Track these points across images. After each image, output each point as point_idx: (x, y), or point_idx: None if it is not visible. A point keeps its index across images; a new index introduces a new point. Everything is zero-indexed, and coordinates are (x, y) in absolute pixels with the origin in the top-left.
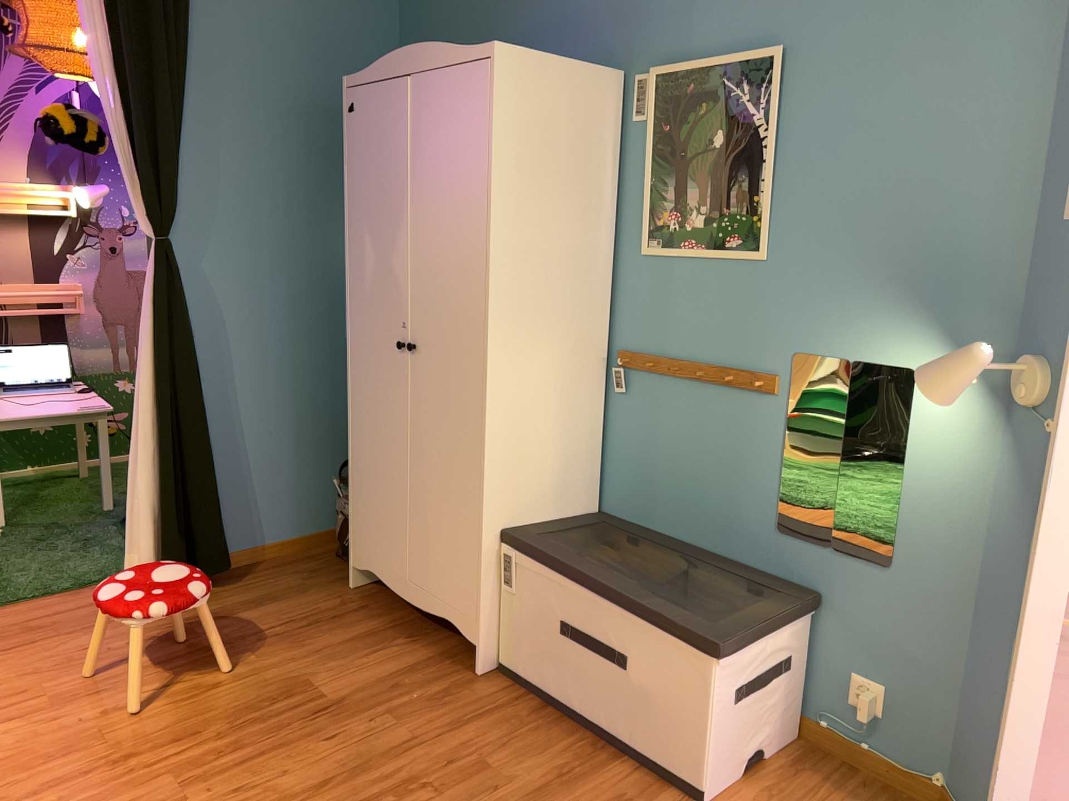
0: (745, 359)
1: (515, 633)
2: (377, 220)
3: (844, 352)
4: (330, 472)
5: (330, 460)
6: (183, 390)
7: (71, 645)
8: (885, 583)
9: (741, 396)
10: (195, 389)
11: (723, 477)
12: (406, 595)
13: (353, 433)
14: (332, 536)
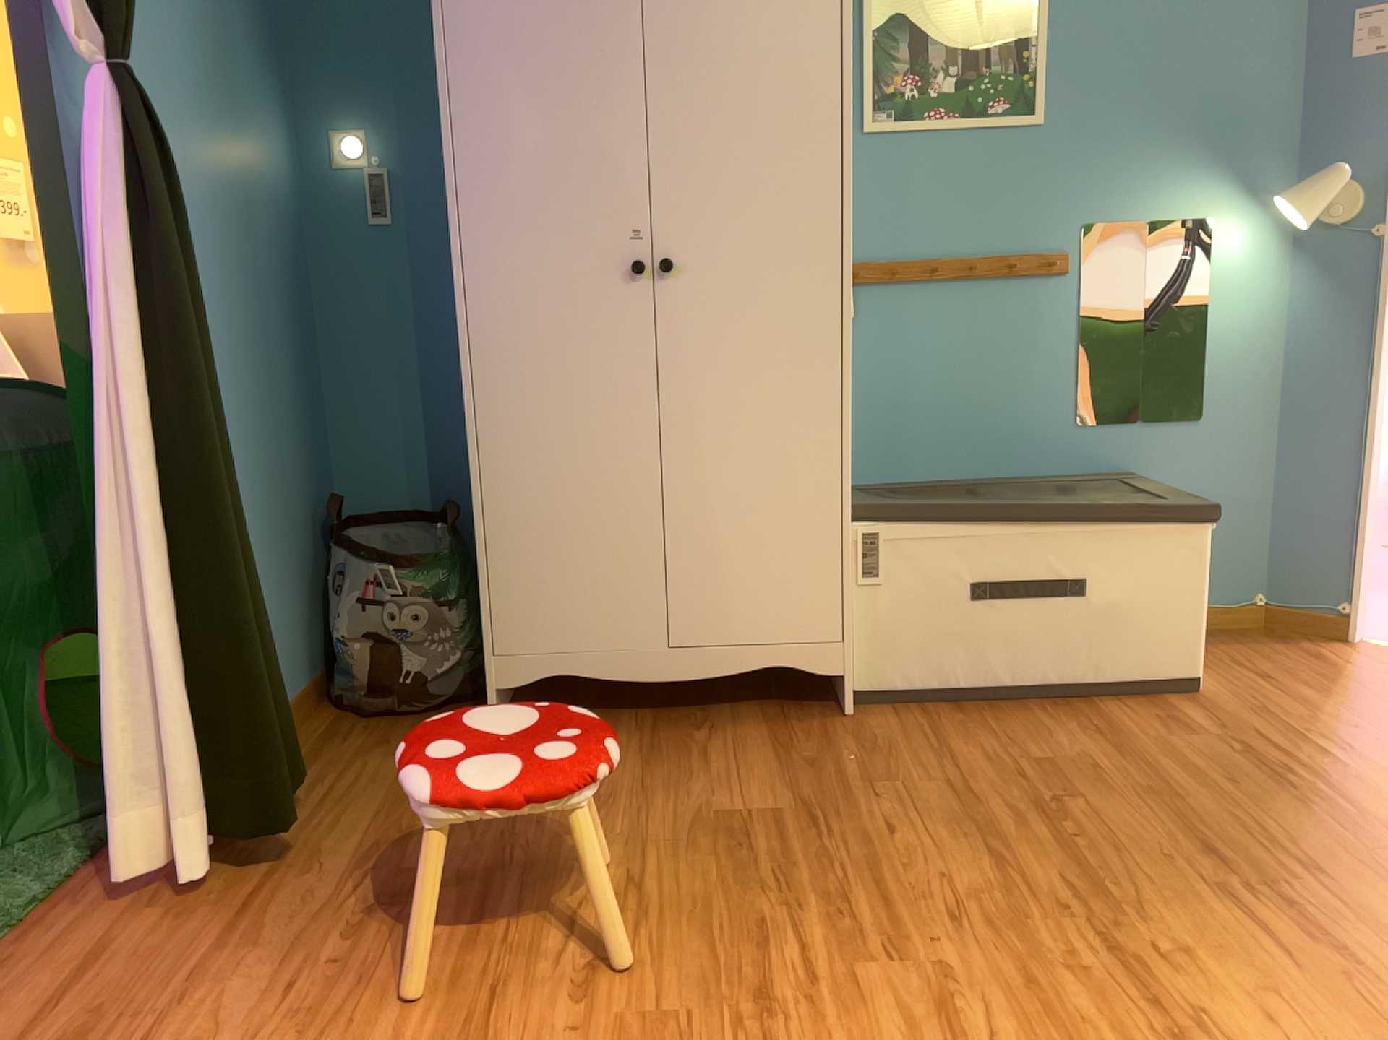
0: (1021, 243)
1: (887, 633)
2: (544, 67)
3: (1139, 215)
4: (297, 575)
5: (295, 555)
6: (209, 411)
7: (226, 992)
8: (1197, 437)
9: (1020, 286)
10: (215, 408)
11: (1003, 385)
12: (663, 669)
13: (484, 452)
14: (316, 691)
